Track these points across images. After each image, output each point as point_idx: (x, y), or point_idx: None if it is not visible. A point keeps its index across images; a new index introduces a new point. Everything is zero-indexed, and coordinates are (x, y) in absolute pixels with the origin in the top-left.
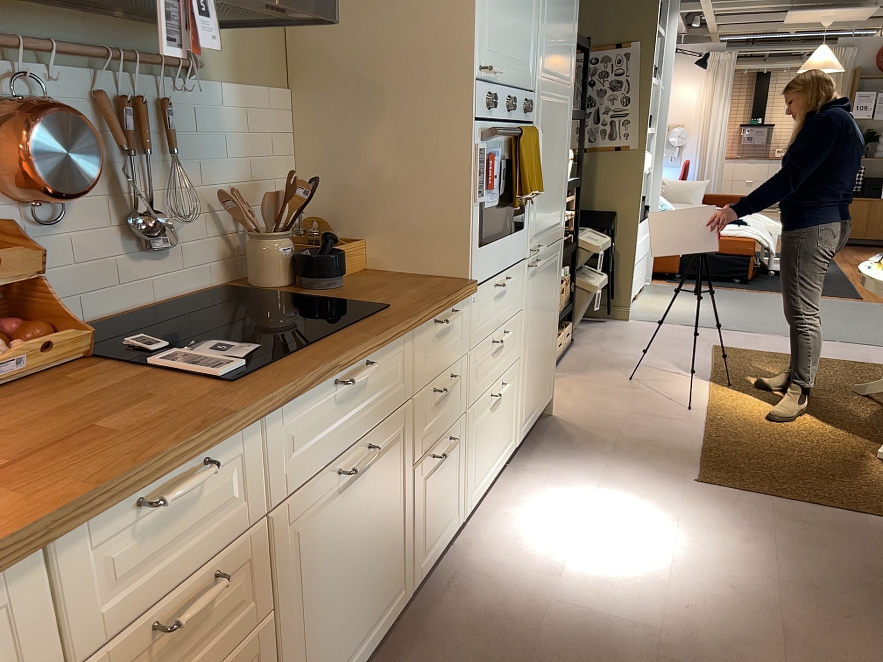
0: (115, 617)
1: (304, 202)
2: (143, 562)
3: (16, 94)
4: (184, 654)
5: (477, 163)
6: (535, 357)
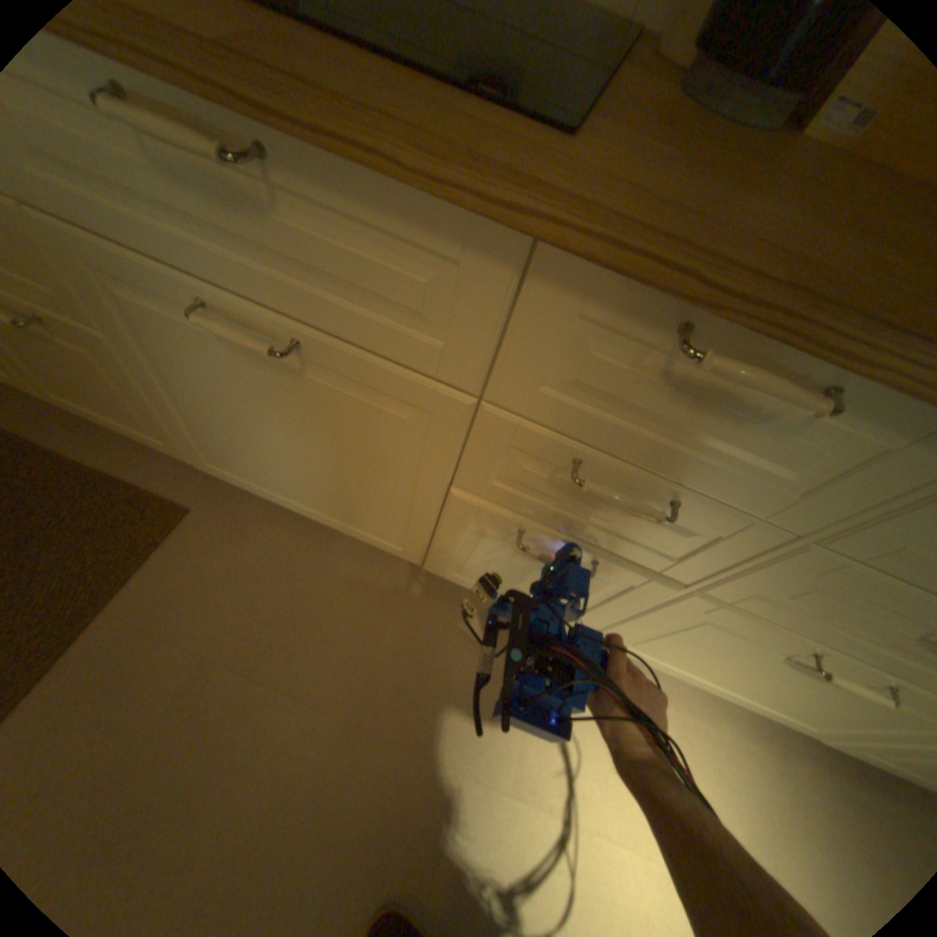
0: None
1: None
2: None
3: None
4: None
5: None
6: None
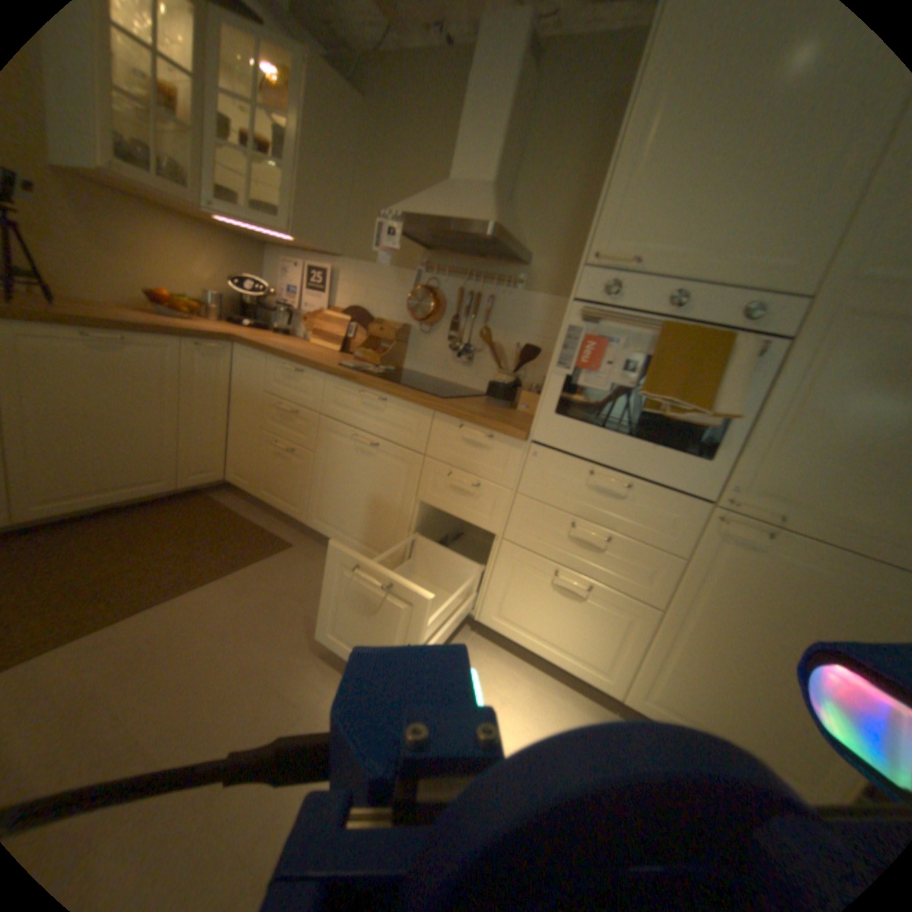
0: (273, 389)
1: (520, 356)
2: (281, 382)
3: (427, 283)
4: (284, 424)
5: (564, 334)
6: (731, 666)
